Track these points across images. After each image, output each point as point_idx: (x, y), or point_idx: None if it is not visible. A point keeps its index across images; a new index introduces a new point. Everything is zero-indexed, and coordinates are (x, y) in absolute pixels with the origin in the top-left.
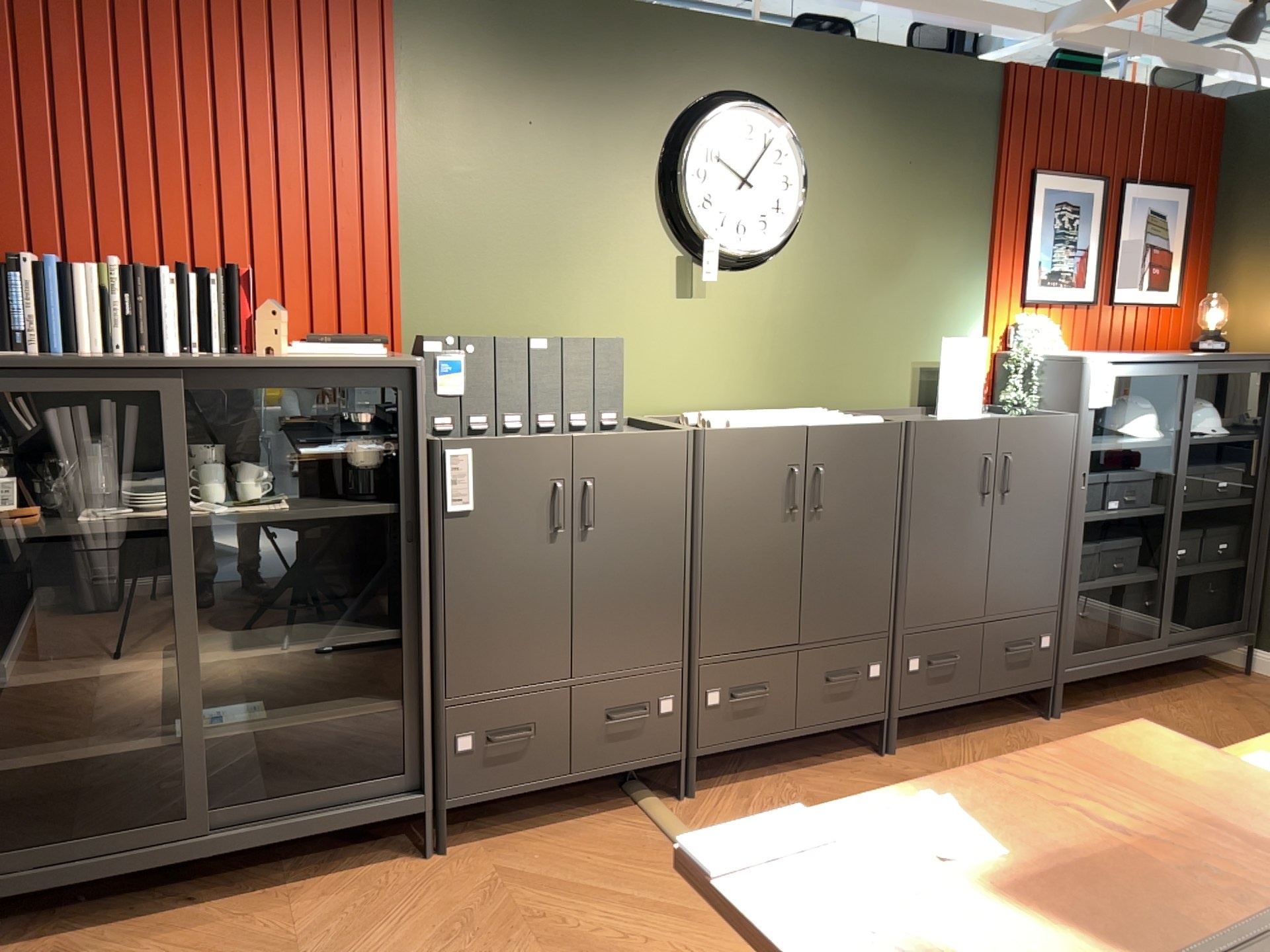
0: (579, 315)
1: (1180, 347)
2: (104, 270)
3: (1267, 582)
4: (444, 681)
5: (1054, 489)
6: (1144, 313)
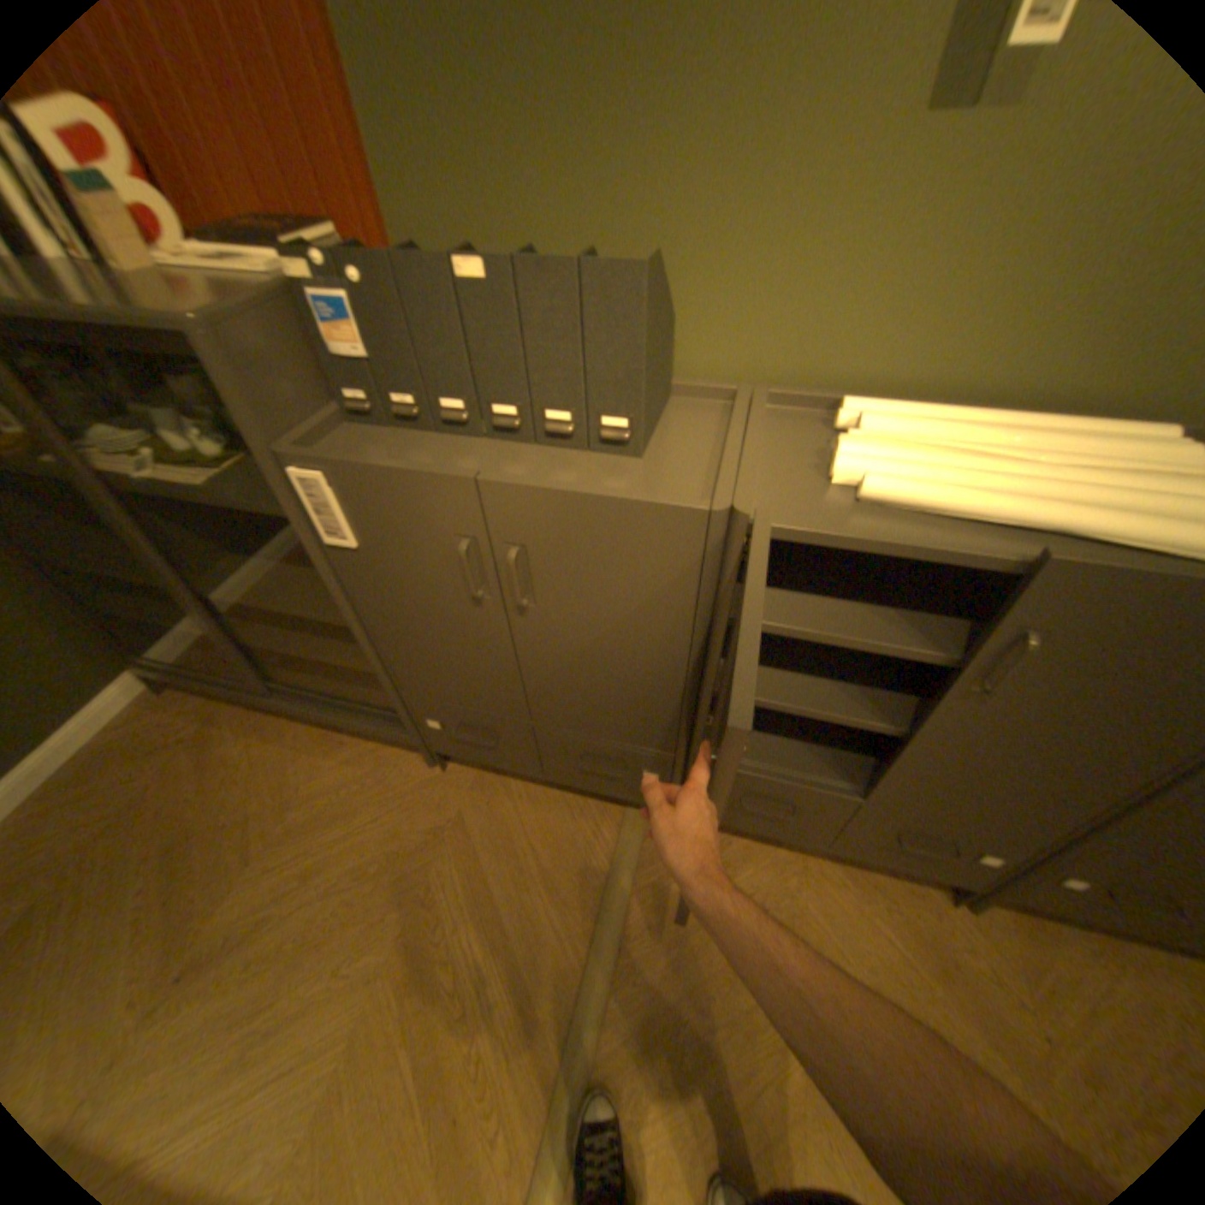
0: (674, 168)
1: None
2: None
3: None
4: (401, 681)
5: None
6: None
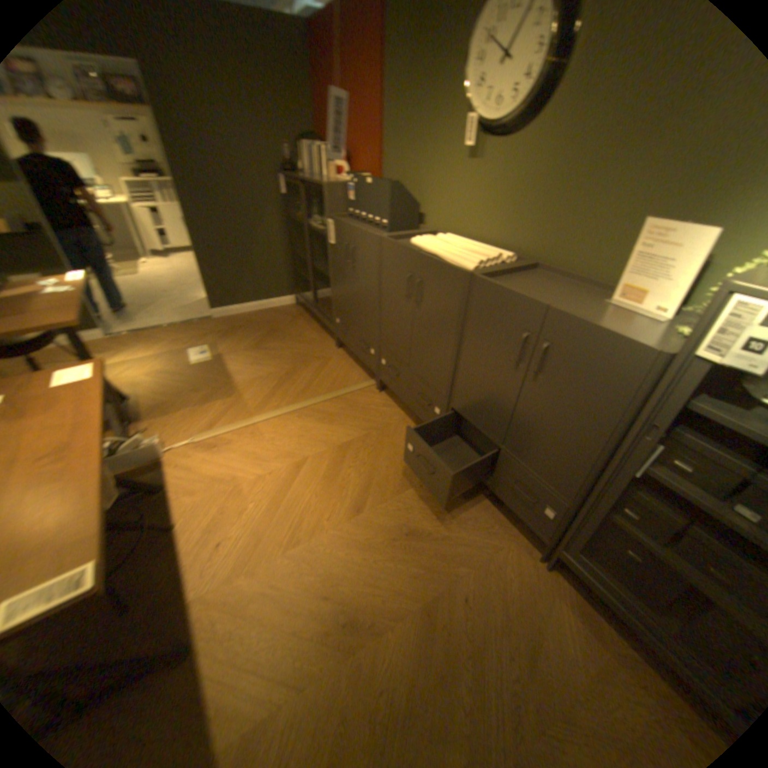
0: (427, 168)
1: None
2: (313, 147)
3: None
4: (333, 299)
5: (595, 407)
6: None
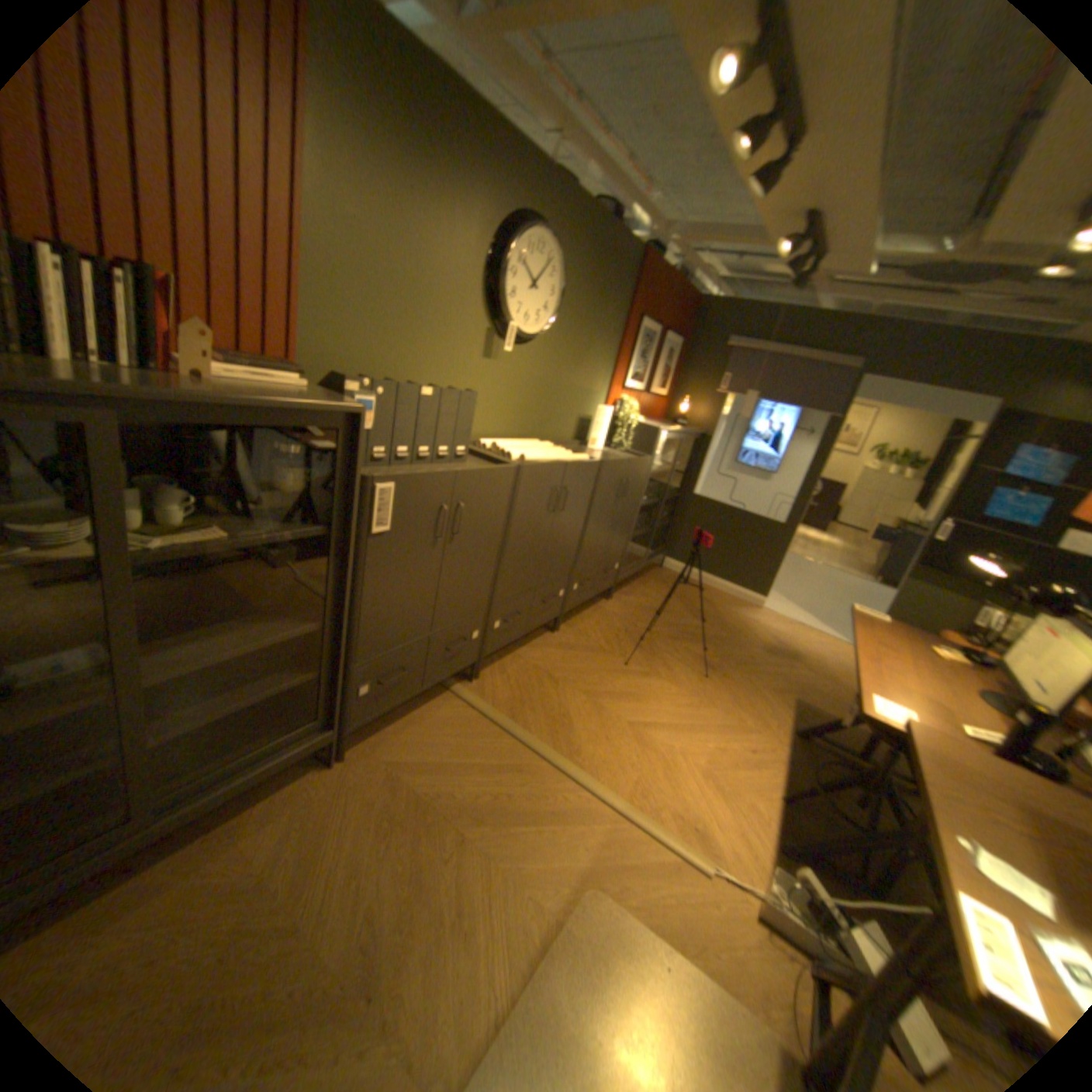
0: (424, 362)
1: (661, 417)
2: None
3: (674, 529)
4: (356, 653)
5: (636, 494)
6: (656, 399)
